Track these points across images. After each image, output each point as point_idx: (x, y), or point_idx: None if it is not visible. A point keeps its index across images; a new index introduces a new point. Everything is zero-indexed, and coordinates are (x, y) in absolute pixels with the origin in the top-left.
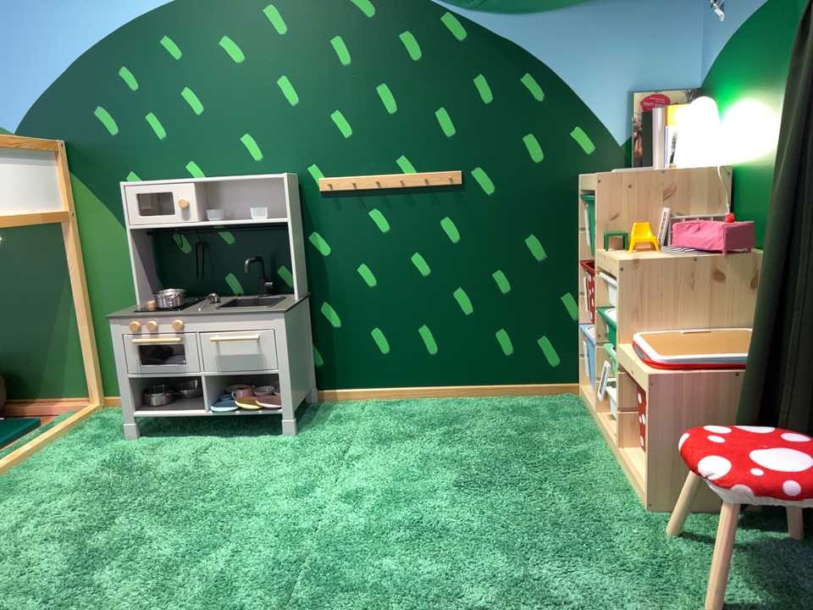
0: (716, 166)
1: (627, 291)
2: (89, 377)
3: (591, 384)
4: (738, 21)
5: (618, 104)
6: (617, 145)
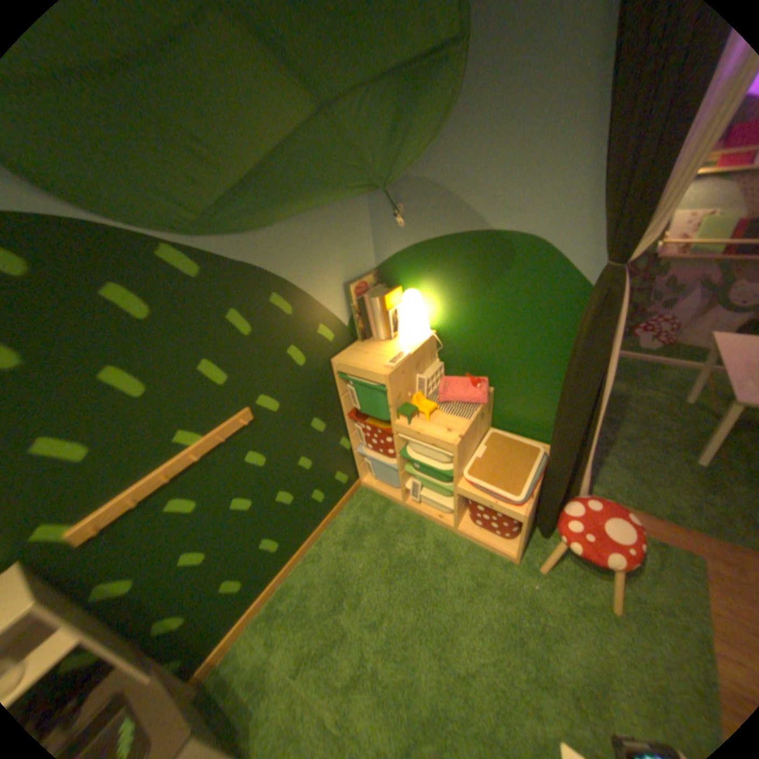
0: (431, 336)
1: (460, 457)
2: None
3: (382, 483)
4: (427, 234)
5: (341, 296)
6: (346, 326)
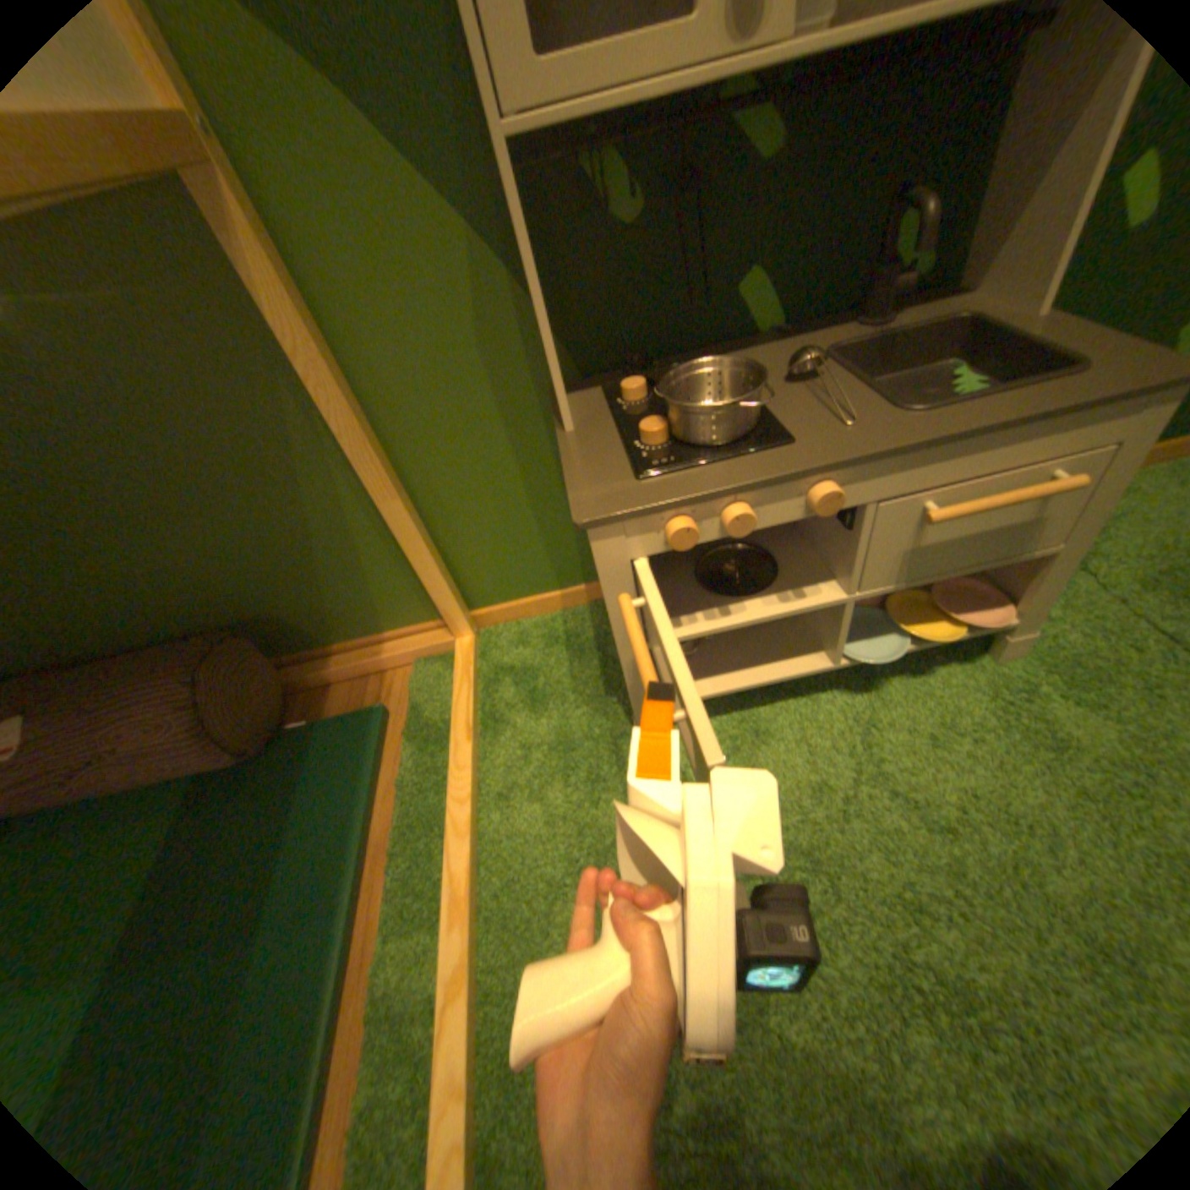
0: None
1: None
2: (438, 597)
3: None
4: None
5: None
6: None
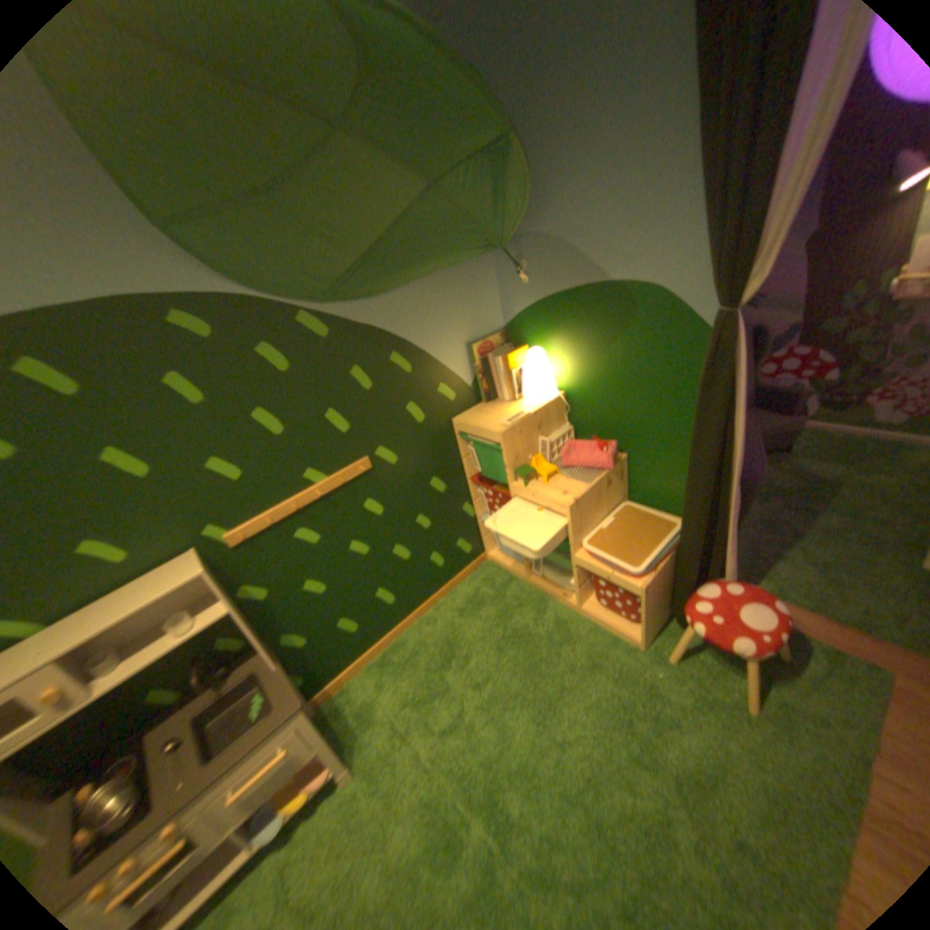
0: (557, 396)
1: (575, 522)
2: None
3: (507, 556)
4: (549, 289)
5: (462, 356)
6: (469, 387)
